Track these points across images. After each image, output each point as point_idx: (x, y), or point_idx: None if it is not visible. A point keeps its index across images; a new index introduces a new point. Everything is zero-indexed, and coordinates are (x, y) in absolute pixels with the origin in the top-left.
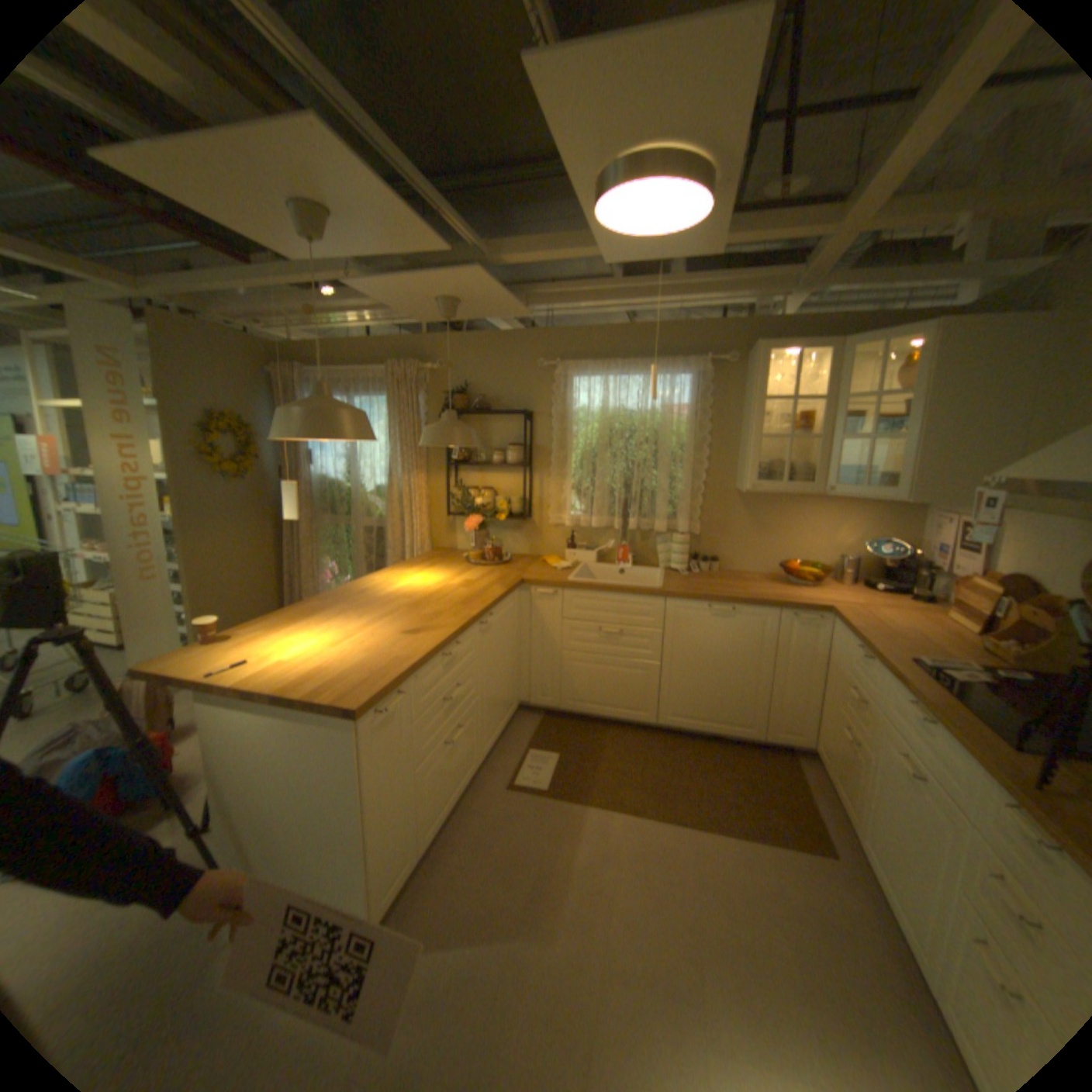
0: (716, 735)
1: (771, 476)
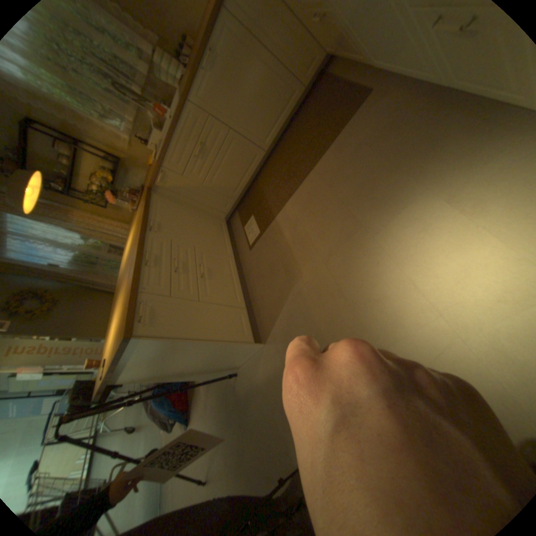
0: (288, 117)
1: None
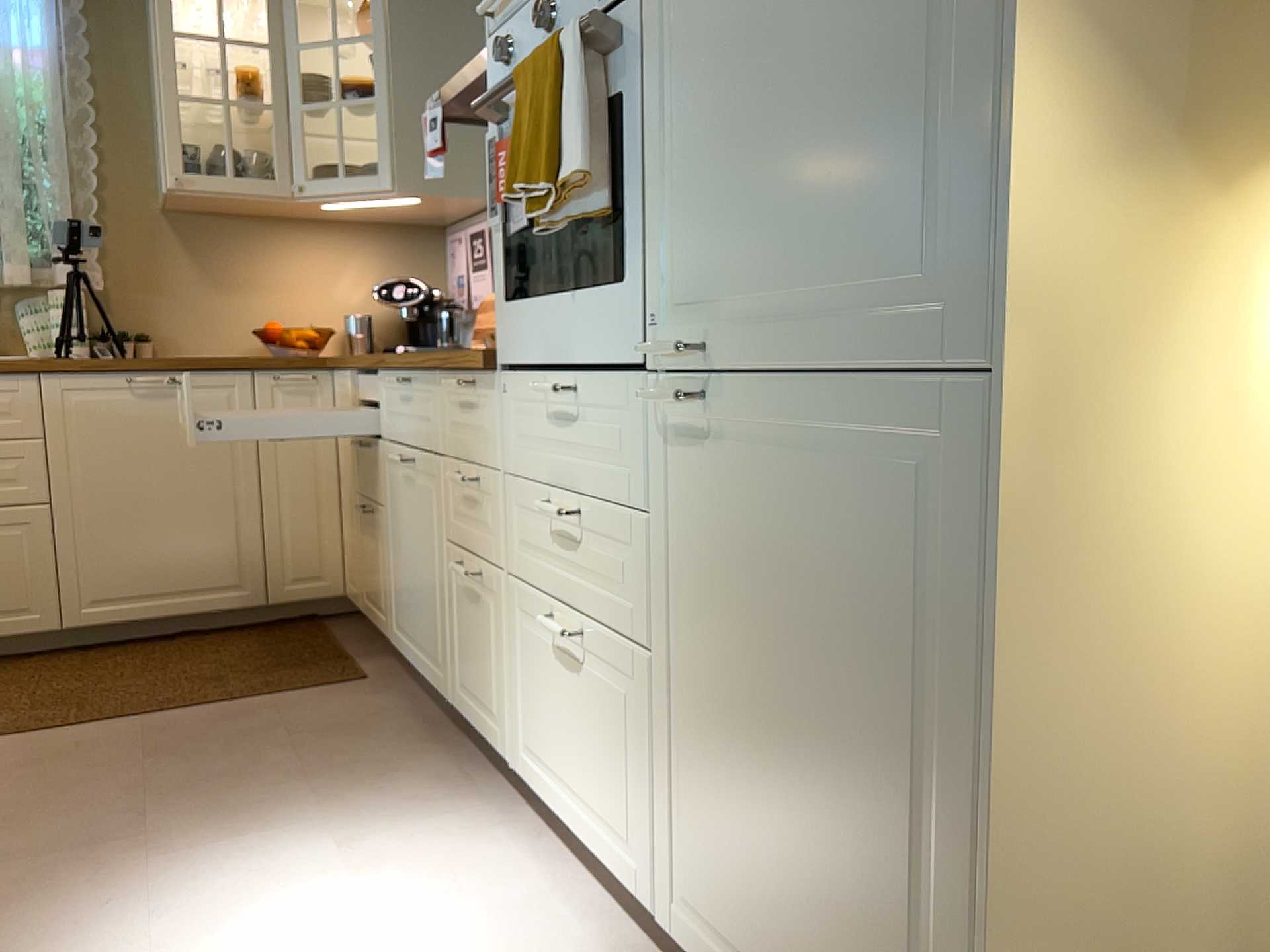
0: (181, 615)
1: (209, 170)
